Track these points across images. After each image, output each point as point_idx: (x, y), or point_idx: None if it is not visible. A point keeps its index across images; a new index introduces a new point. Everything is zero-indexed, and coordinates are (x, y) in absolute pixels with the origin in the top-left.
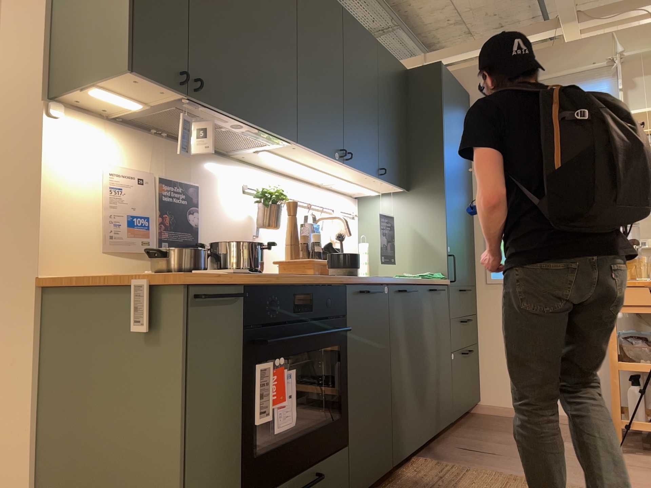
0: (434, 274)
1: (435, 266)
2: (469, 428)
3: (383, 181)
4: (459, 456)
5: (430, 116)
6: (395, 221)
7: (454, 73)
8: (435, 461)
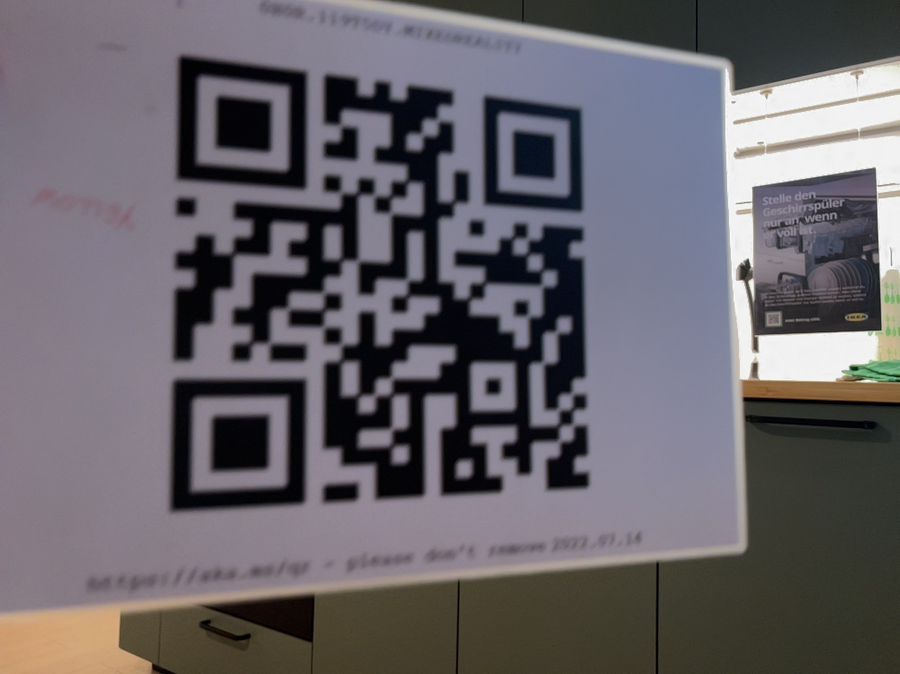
0: None
1: None
2: None
3: (757, 92)
4: None
5: None
6: None
7: None
8: None
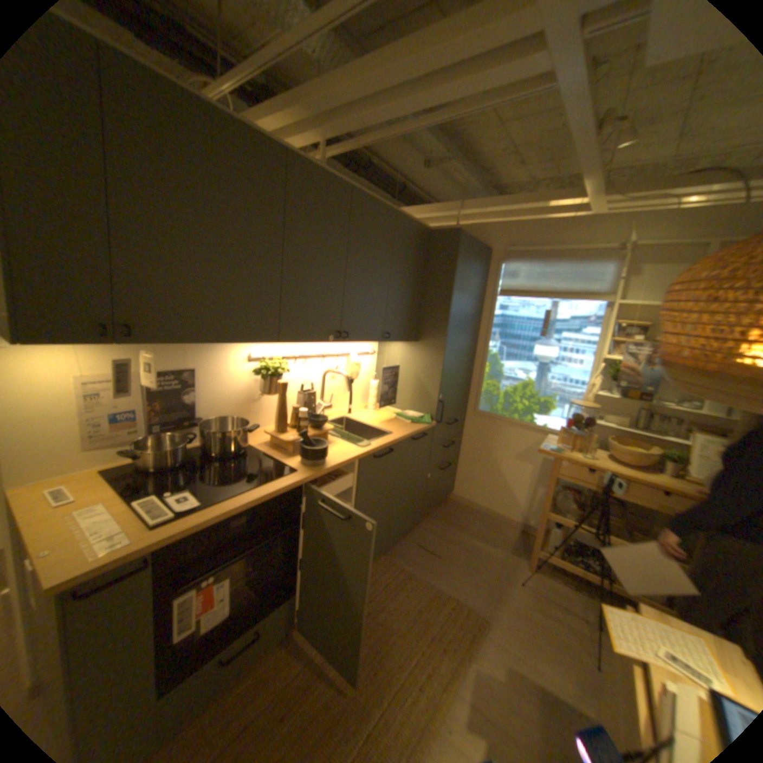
0: (422, 416)
1: (426, 409)
2: (434, 519)
3: (387, 342)
4: (411, 557)
5: (443, 280)
6: (402, 364)
7: (483, 225)
8: (392, 560)
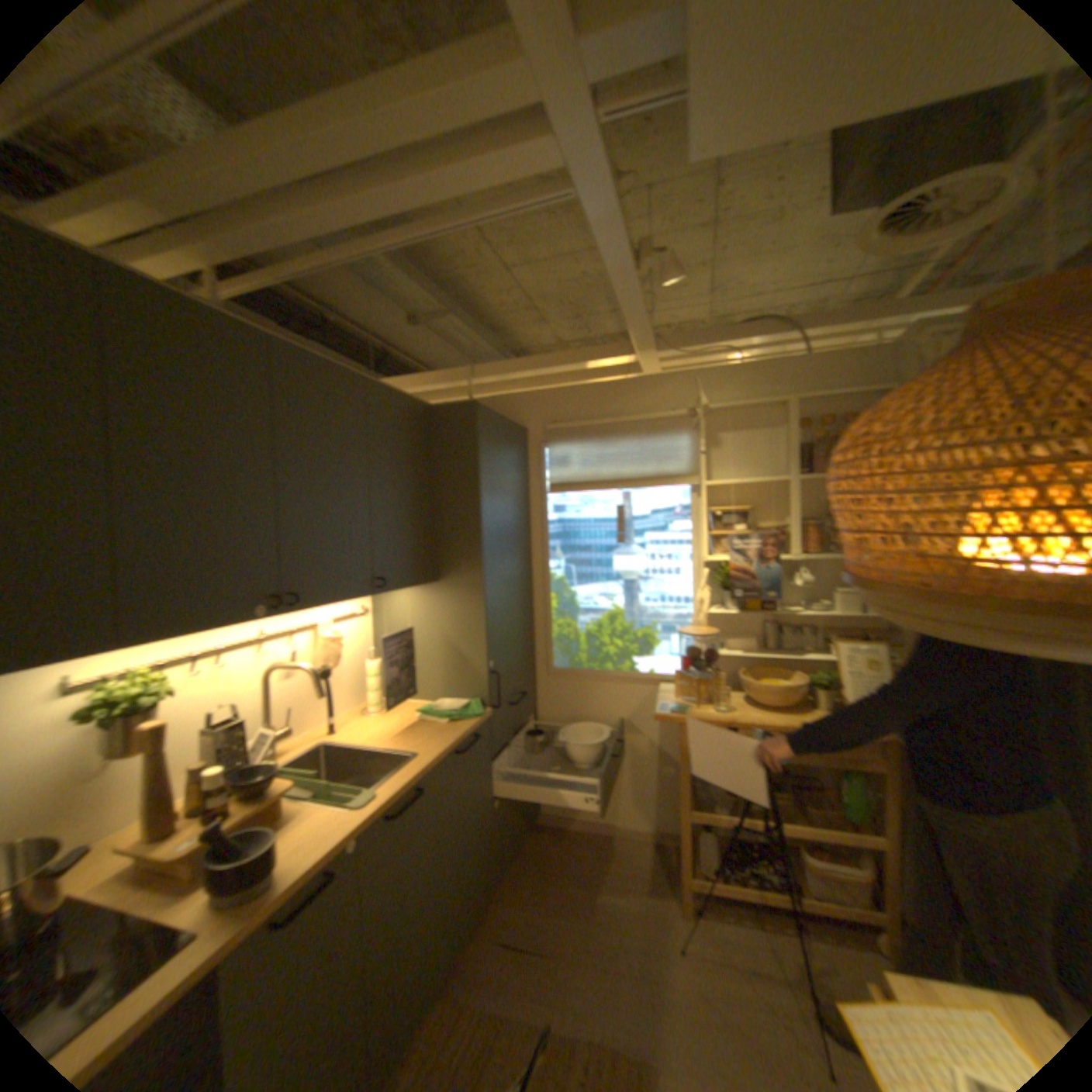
0: (469, 704)
1: (473, 690)
2: (520, 875)
3: (387, 592)
4: (493, 976)
5: (464, 479)
6: (421, 622)
7: (509, 397)
8: (458, 1002)
